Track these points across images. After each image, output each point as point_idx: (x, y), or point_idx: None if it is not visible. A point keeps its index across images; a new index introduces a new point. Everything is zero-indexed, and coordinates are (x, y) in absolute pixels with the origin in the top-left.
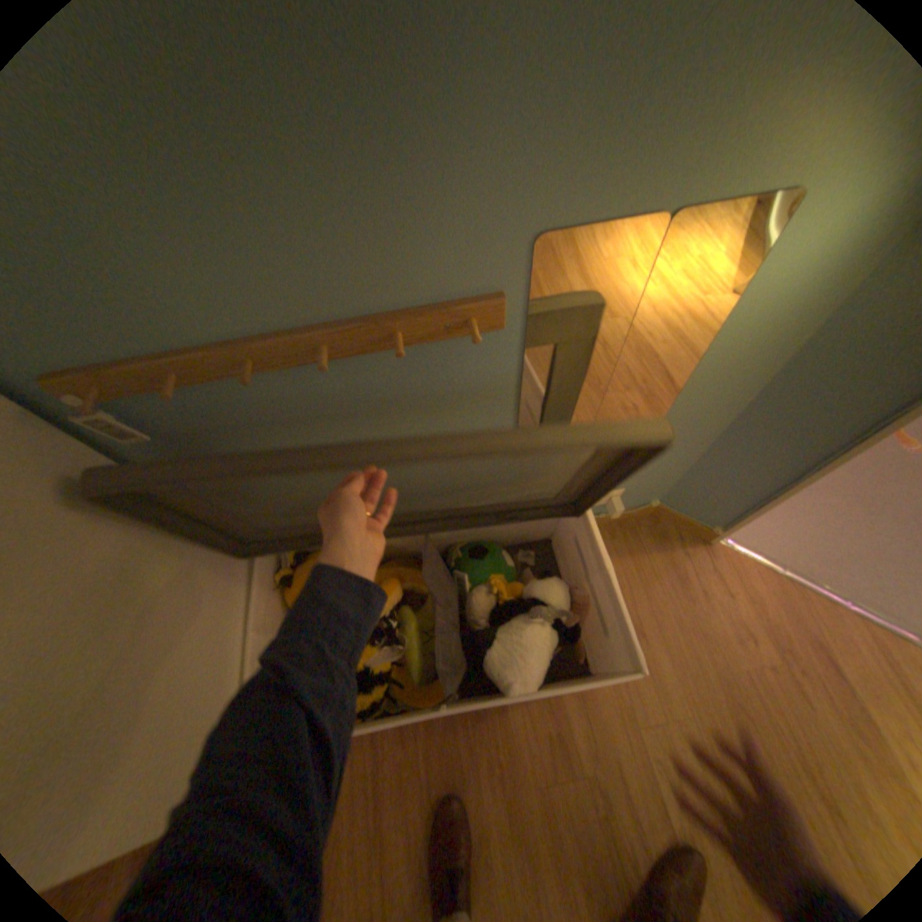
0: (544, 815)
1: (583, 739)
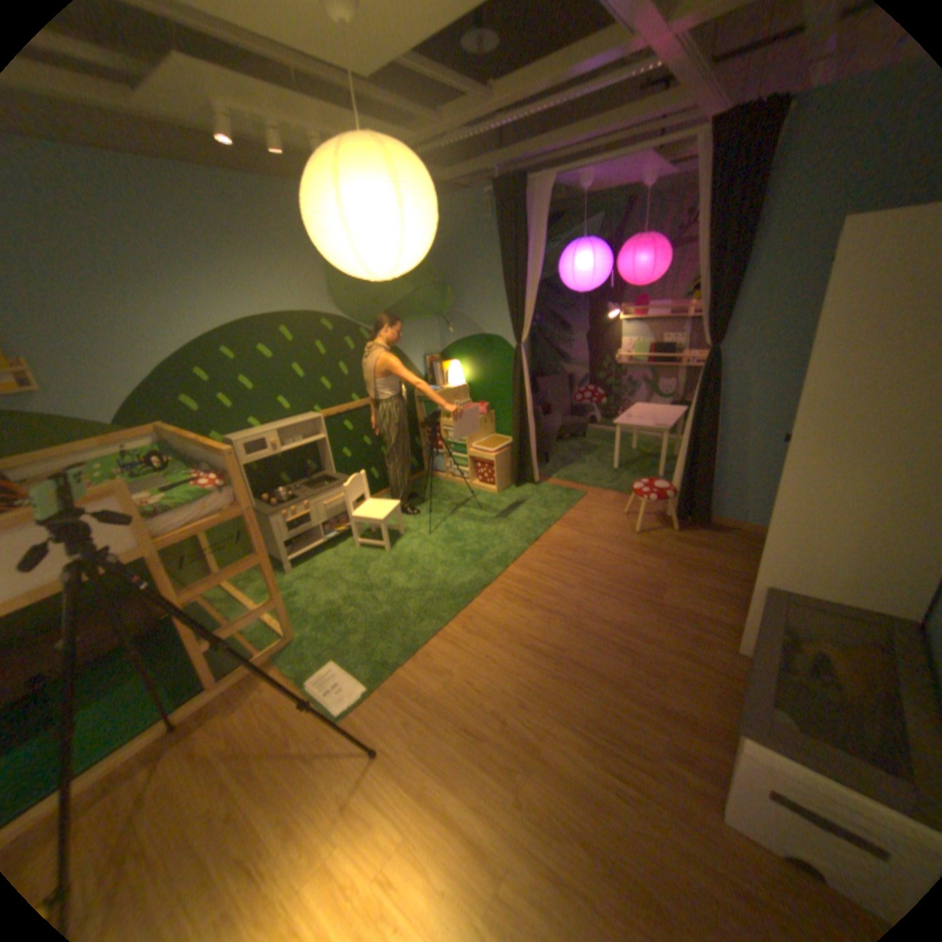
0: (658, 727)
1: (685, 779)
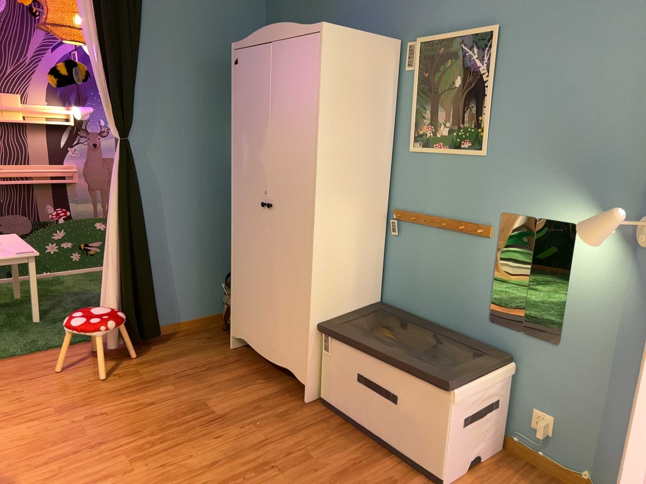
0: None
1: None
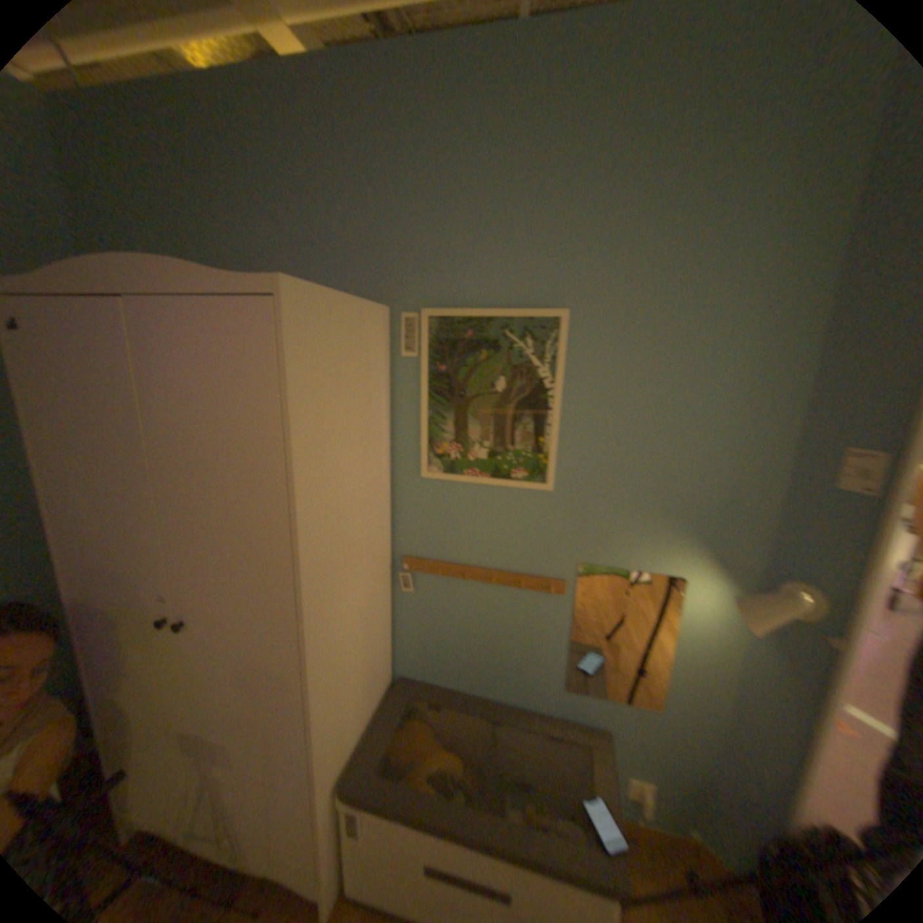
0: None
1: None
